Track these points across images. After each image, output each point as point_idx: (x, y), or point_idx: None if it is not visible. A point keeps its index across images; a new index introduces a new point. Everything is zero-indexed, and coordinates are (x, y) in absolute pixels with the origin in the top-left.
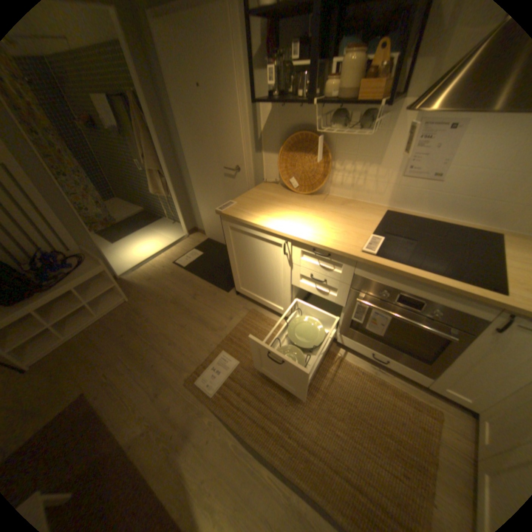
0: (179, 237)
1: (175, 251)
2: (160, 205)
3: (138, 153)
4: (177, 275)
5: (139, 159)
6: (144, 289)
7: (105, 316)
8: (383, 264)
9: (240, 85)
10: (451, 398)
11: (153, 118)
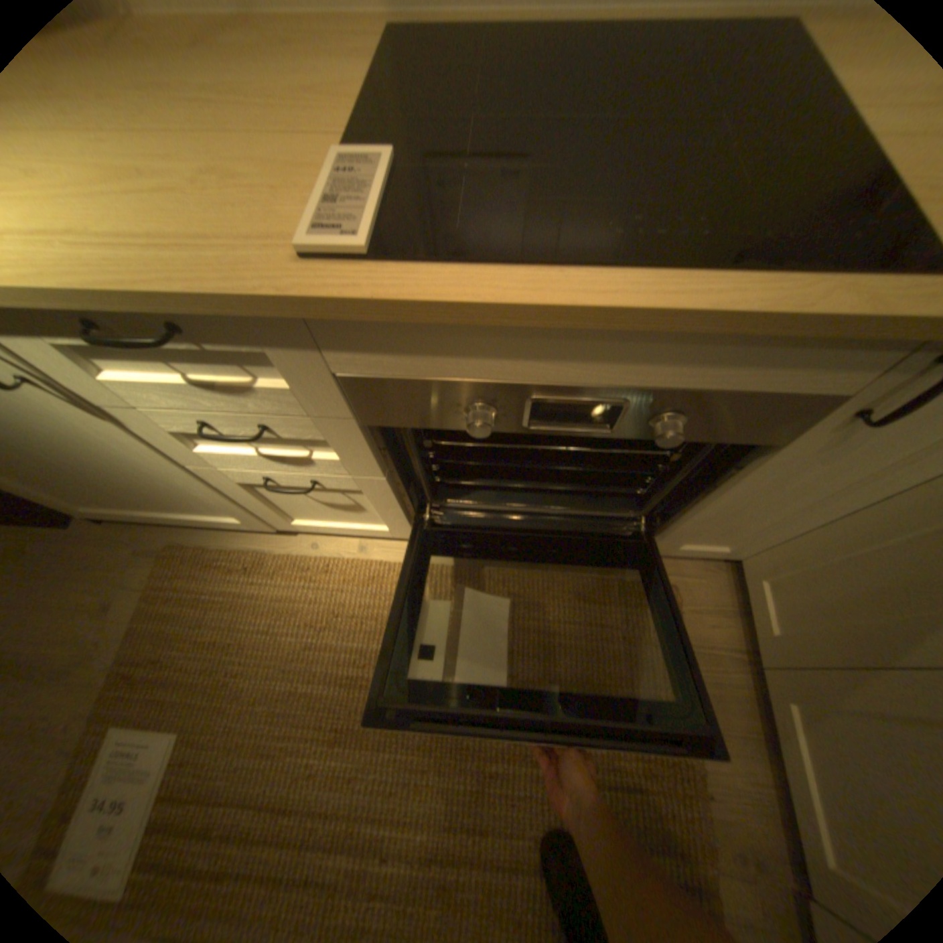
0: None
1: None
2: None
3: None
4: None
5: None
6: None
7: None
8: (417, 296)
9: None
10: (688, 555)
11: None
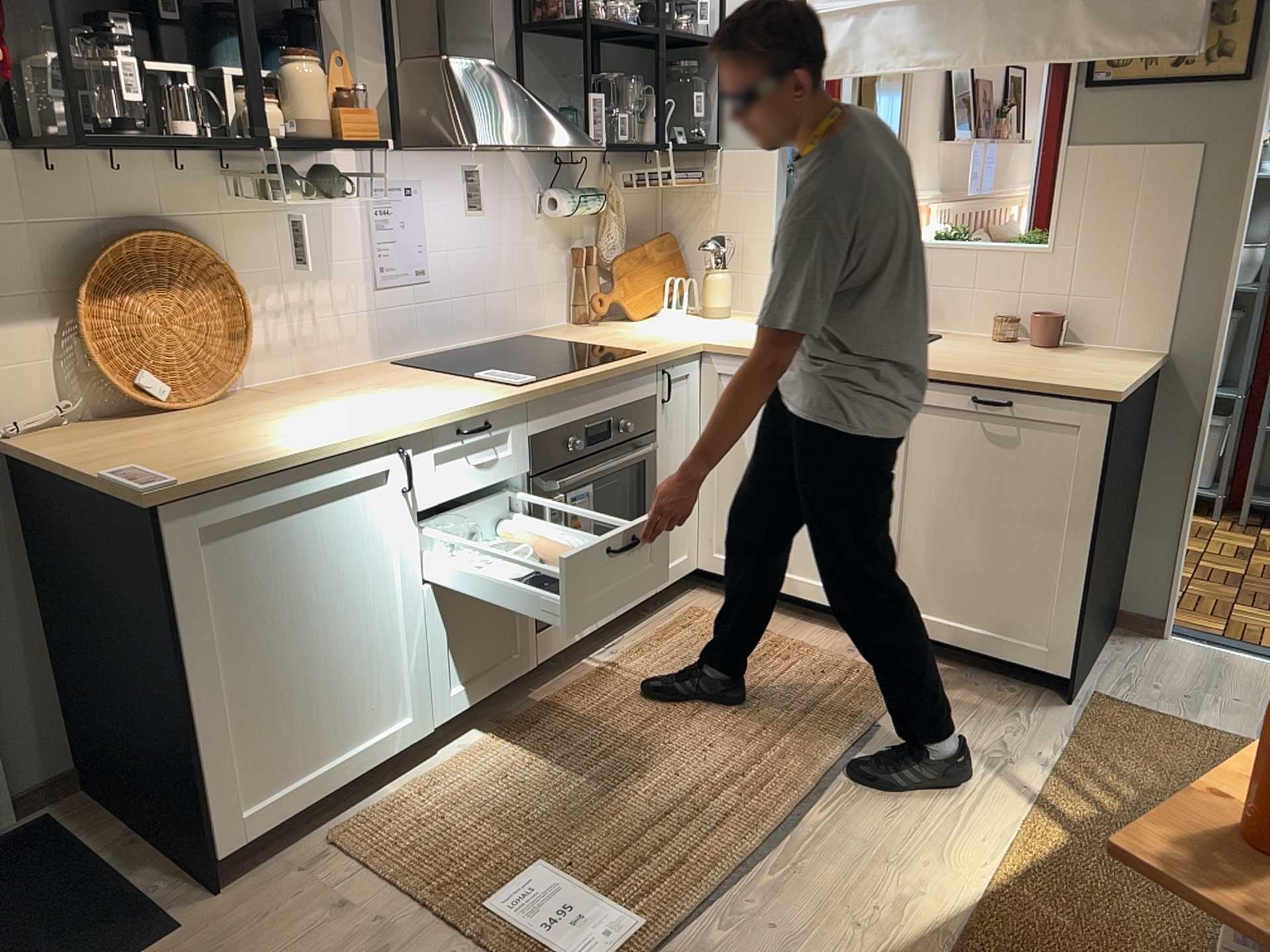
0: None
1: None
2: None
3: None
4: None
5: None
6: None
7: None
8: (560, 381)
9: None
10: (678, 579)
11: None
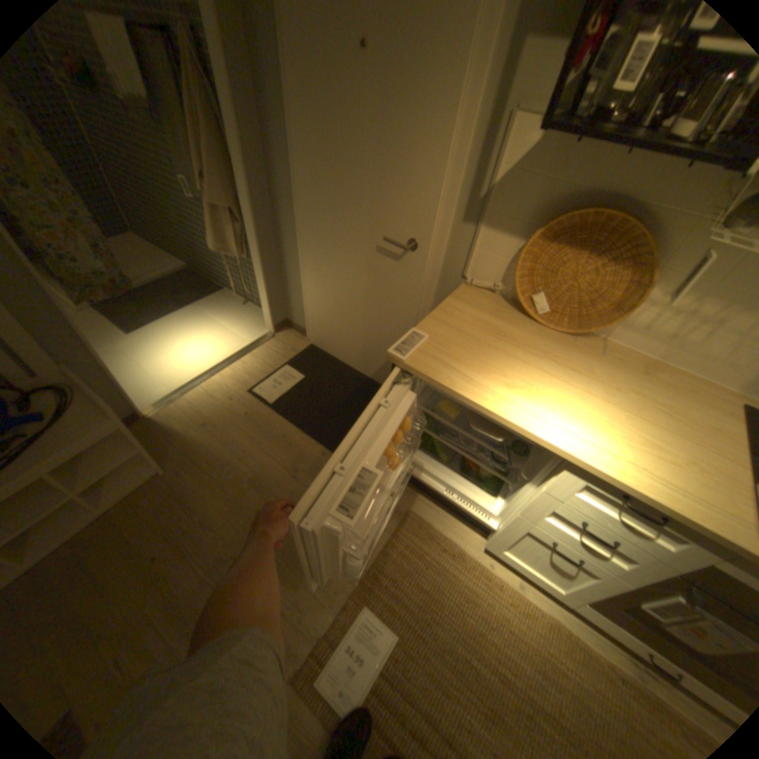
0: (259, 337)
1: (252, 367)
2: (224, 267)
3: (193, 167)
4: (261, 421)
5: (191, 178)
6: (197, 446)
7: (119, 506)
8: None
9: (481, 70)
10: None
11: (237, 100)
